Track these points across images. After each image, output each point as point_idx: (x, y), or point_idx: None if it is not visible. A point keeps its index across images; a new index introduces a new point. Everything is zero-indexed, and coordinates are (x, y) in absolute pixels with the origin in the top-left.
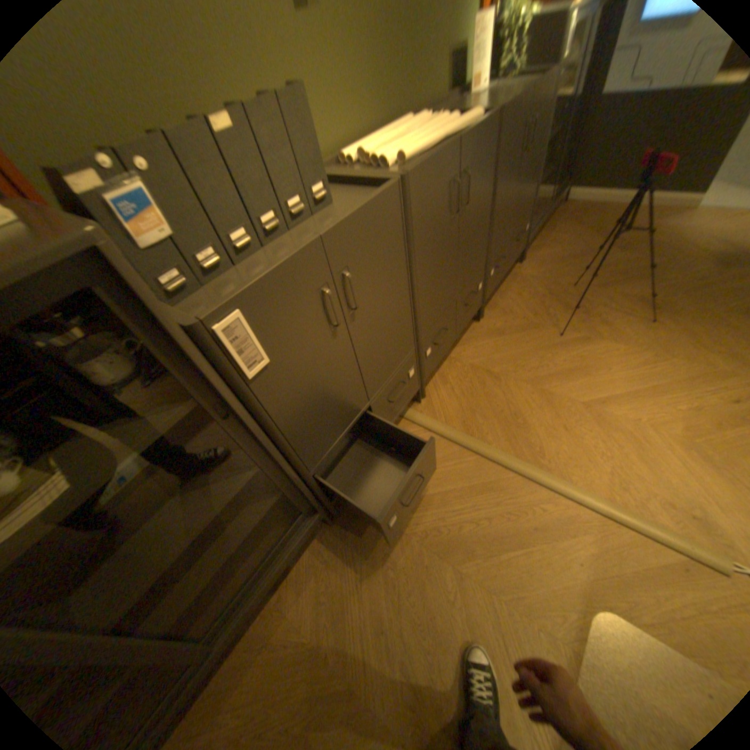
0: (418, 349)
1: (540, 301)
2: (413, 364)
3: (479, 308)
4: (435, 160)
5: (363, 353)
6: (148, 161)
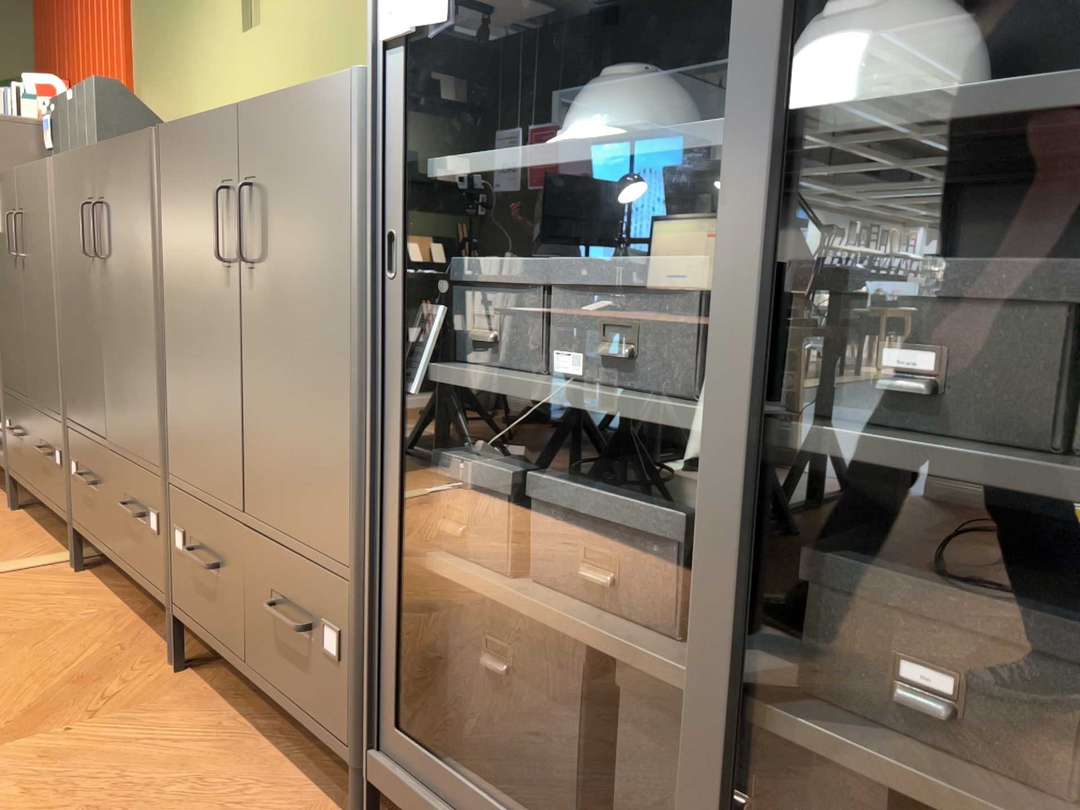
0: (66, 433)
1: (80, 800)
2: (61, 447)
3: (161, 599)
4: (72, 160)
5: (28, 321)
6: (55, 109)
